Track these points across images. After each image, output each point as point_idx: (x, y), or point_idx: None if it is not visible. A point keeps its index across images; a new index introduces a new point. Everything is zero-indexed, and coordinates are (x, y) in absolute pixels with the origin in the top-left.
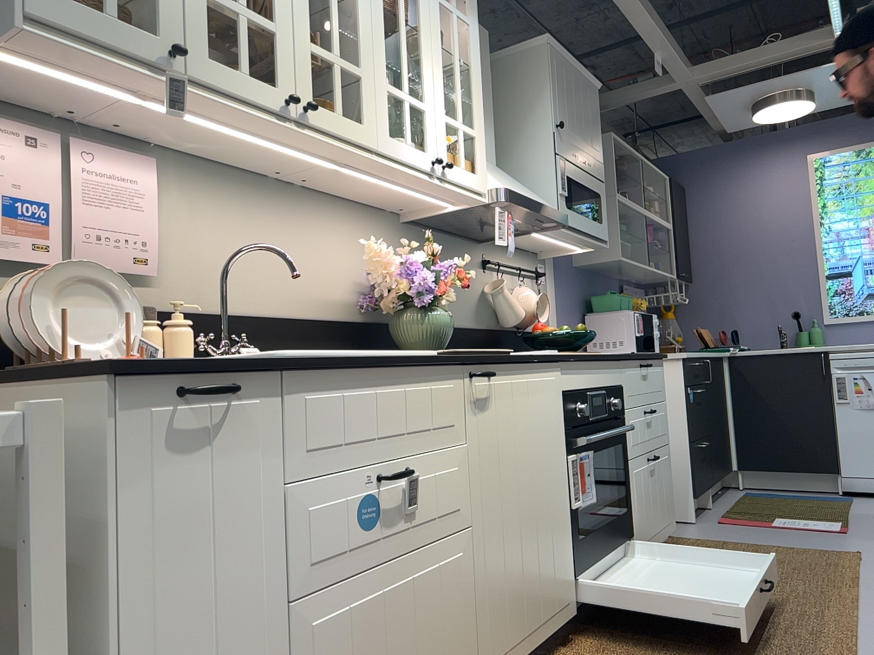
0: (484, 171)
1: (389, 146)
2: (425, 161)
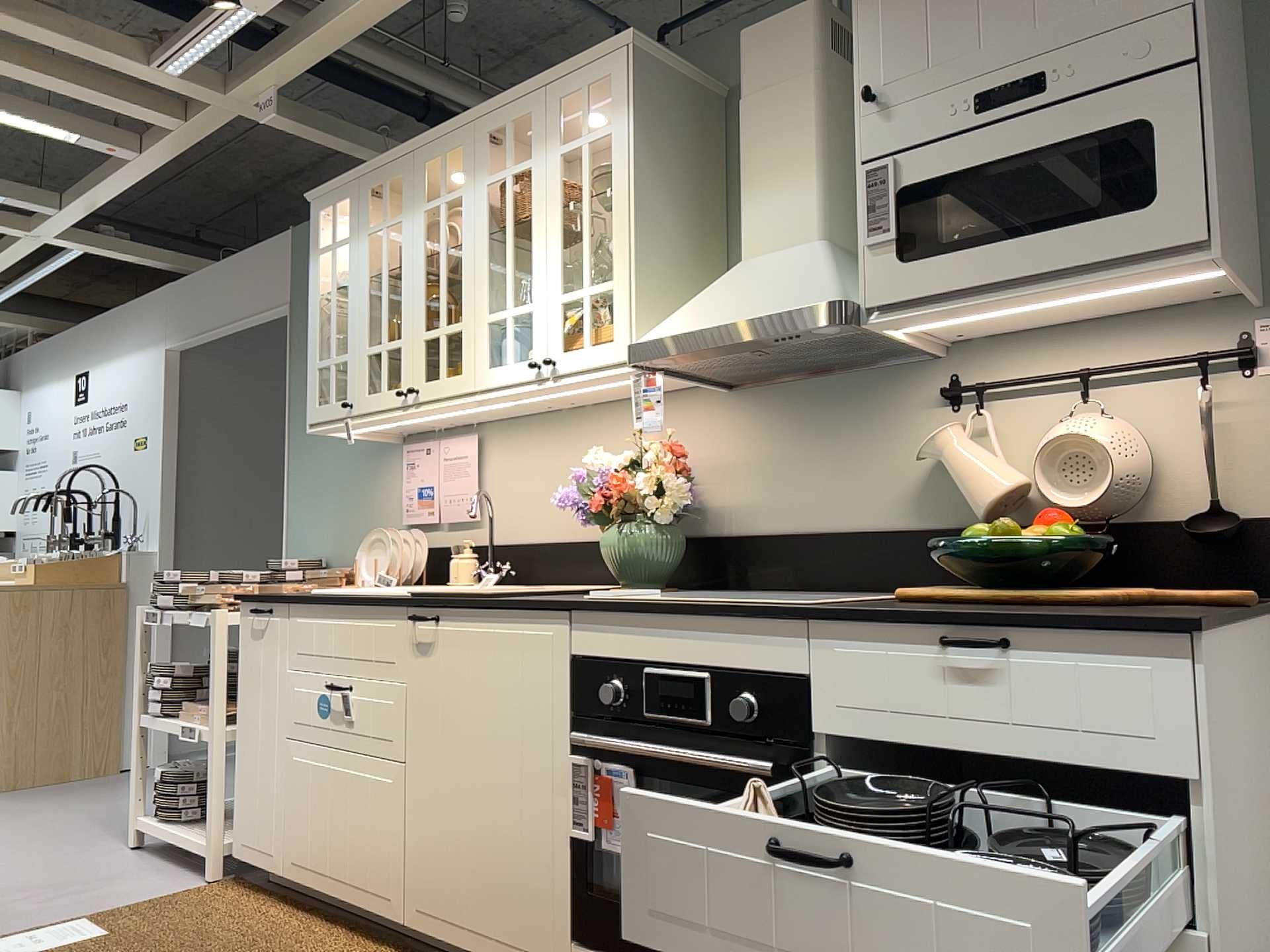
0: (623, 328)
1: (484, 378)
2: (526, 369)
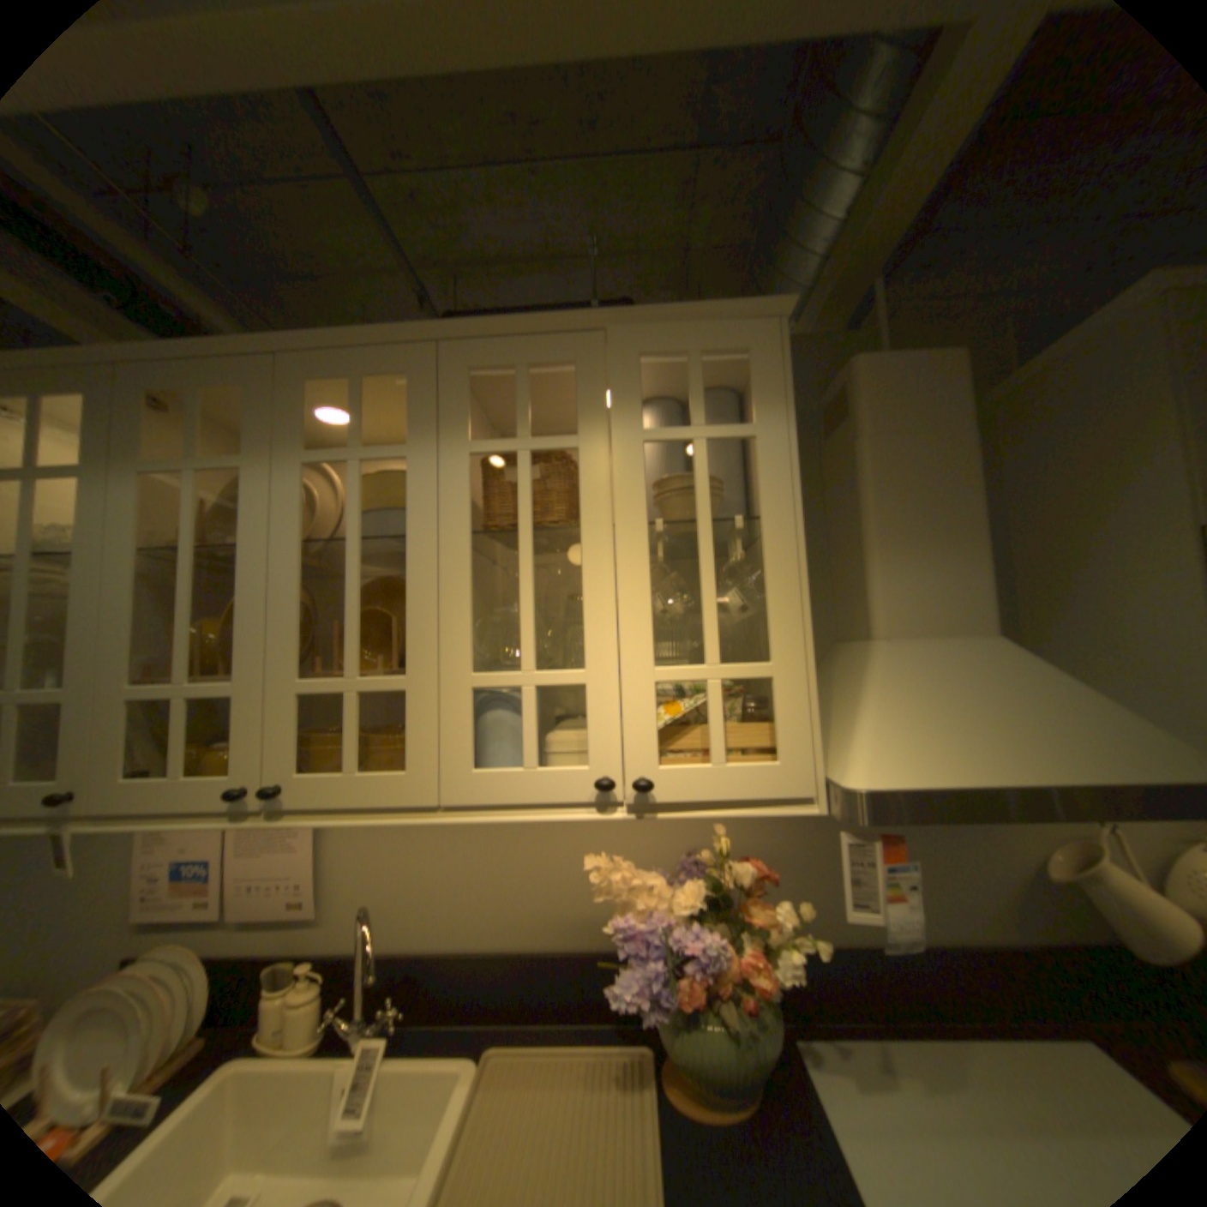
0: (802, 748)
1: (469, 789)
2: (579, 786)
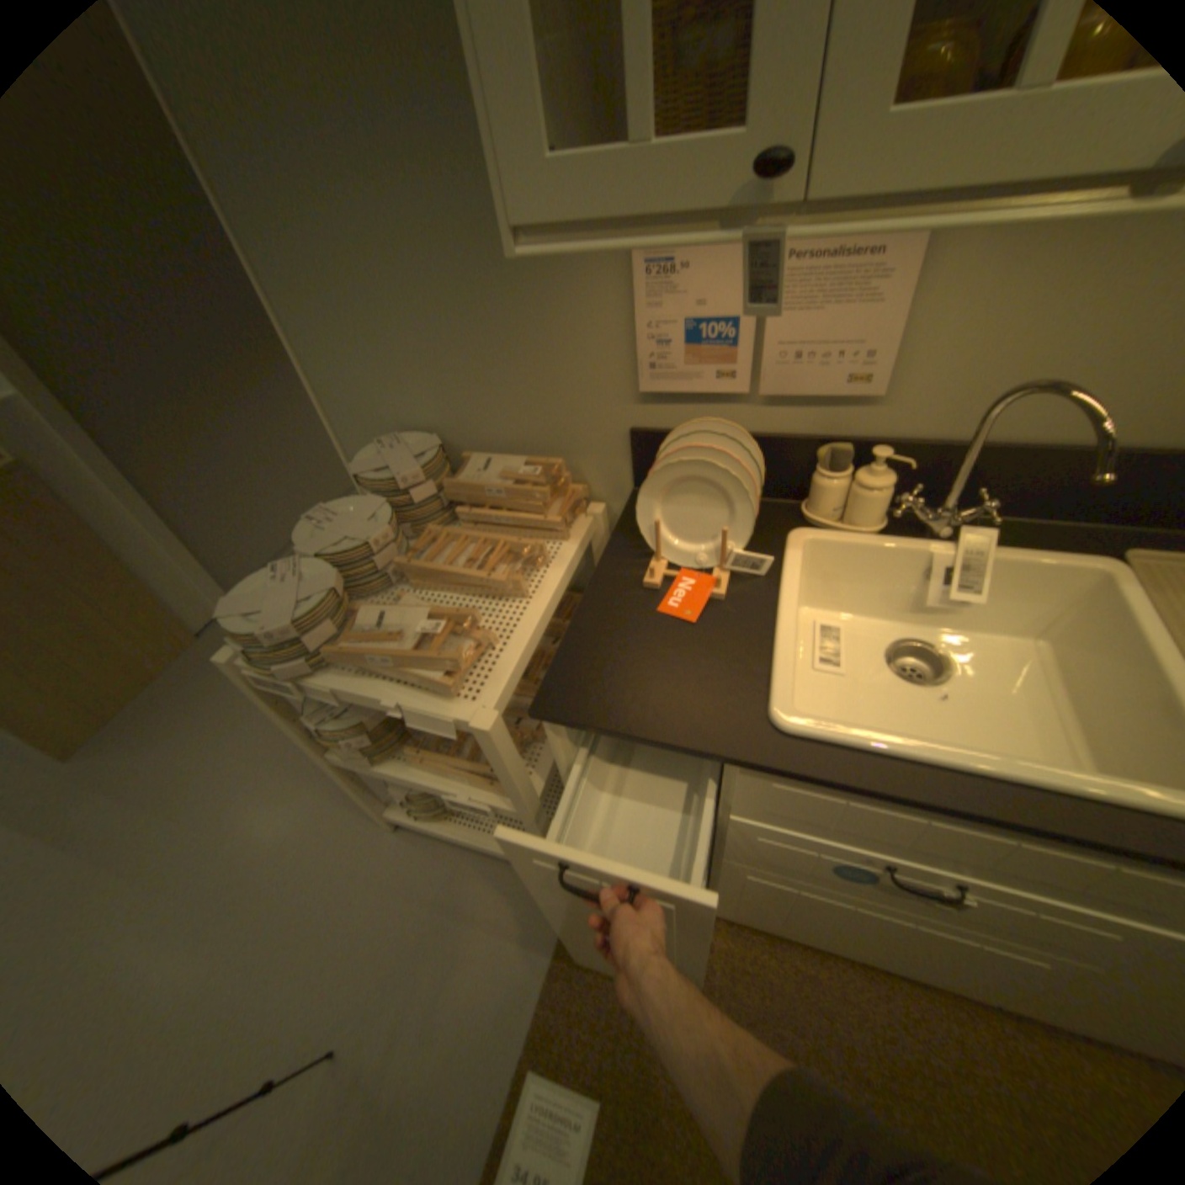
0: None
1: None
2: None
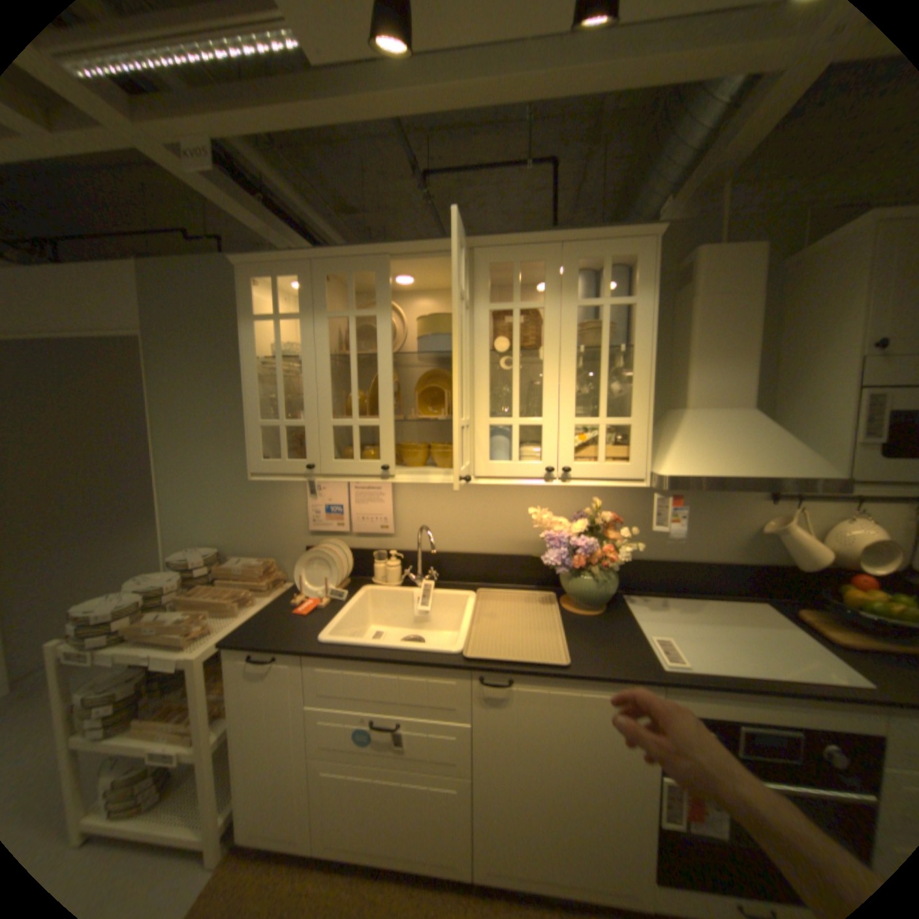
0: (642, 458)
1: (487, 470)
2: (537, 471)
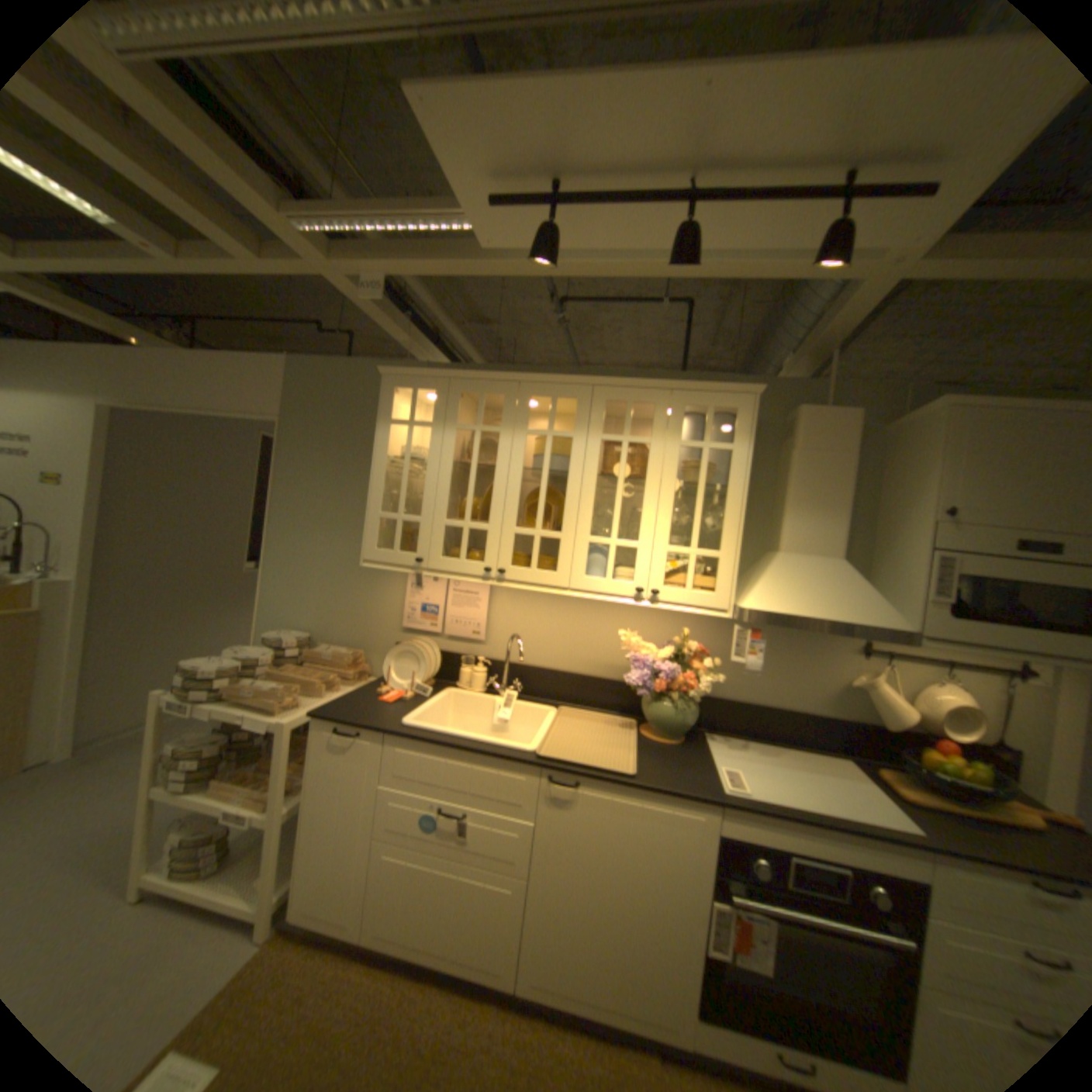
0: (726, 590)
1: (582, 584)
2: (628, 590)
